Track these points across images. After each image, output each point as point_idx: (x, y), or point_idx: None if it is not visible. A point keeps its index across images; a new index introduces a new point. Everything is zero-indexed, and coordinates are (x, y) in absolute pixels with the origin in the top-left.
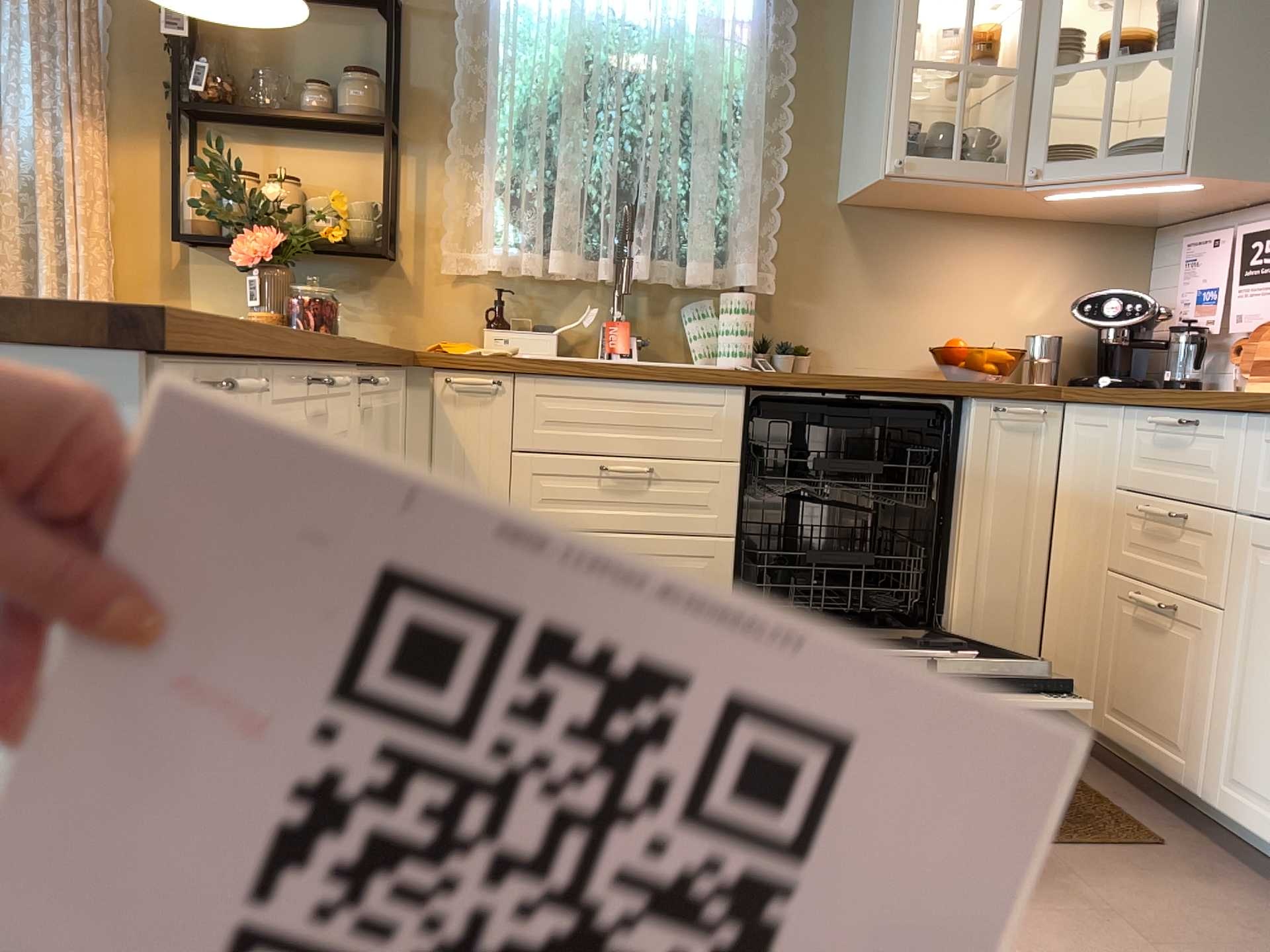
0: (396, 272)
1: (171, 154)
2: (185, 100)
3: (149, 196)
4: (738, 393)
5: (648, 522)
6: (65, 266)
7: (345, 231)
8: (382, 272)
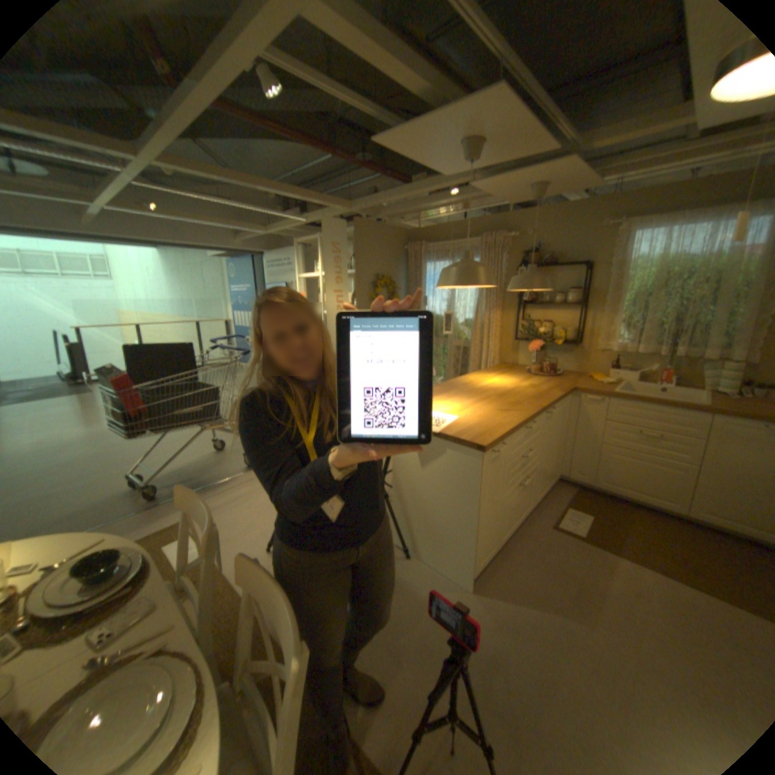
0: (580, 347)
1: (515, 313)
2: (520, 300)
3: (509, 325)
4: (708, 415)
5: (658, 453)
6: (486, 346)
7: (563, 337)
8: (575, 347)
